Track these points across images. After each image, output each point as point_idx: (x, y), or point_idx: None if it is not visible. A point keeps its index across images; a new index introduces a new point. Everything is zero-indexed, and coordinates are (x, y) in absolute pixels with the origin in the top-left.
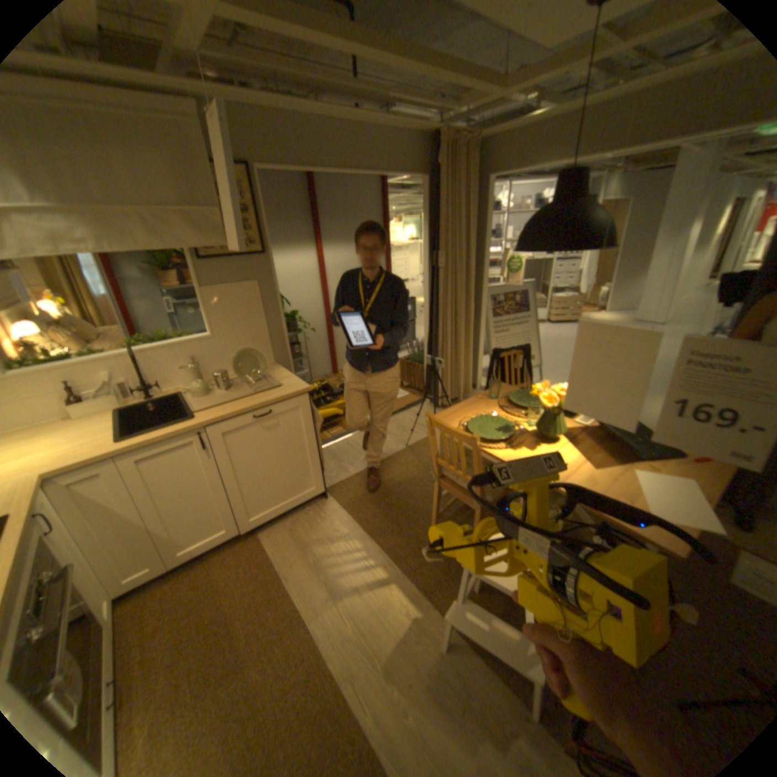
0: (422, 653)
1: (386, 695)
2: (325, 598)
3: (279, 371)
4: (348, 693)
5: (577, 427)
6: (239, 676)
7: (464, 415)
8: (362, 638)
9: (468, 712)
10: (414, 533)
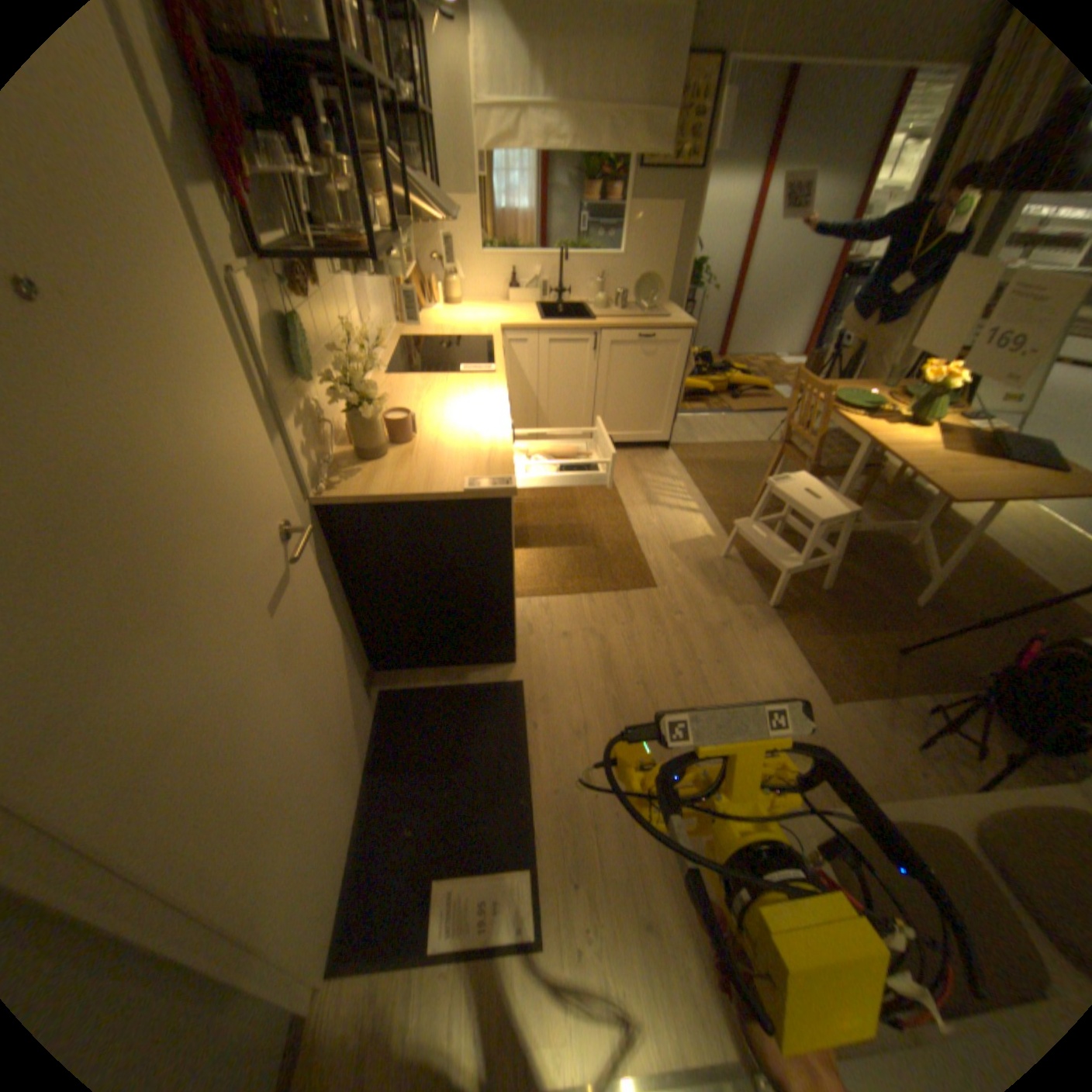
0: (707, 550)
1: (670, 554)
2: (645, 501)
3: (670, 312)
4: (645, 542)
5: (968, 425)
6: (576, 509)
7: (845, 387)
8: (665, 527)
9: (725, 583)
10: (740, 496)
